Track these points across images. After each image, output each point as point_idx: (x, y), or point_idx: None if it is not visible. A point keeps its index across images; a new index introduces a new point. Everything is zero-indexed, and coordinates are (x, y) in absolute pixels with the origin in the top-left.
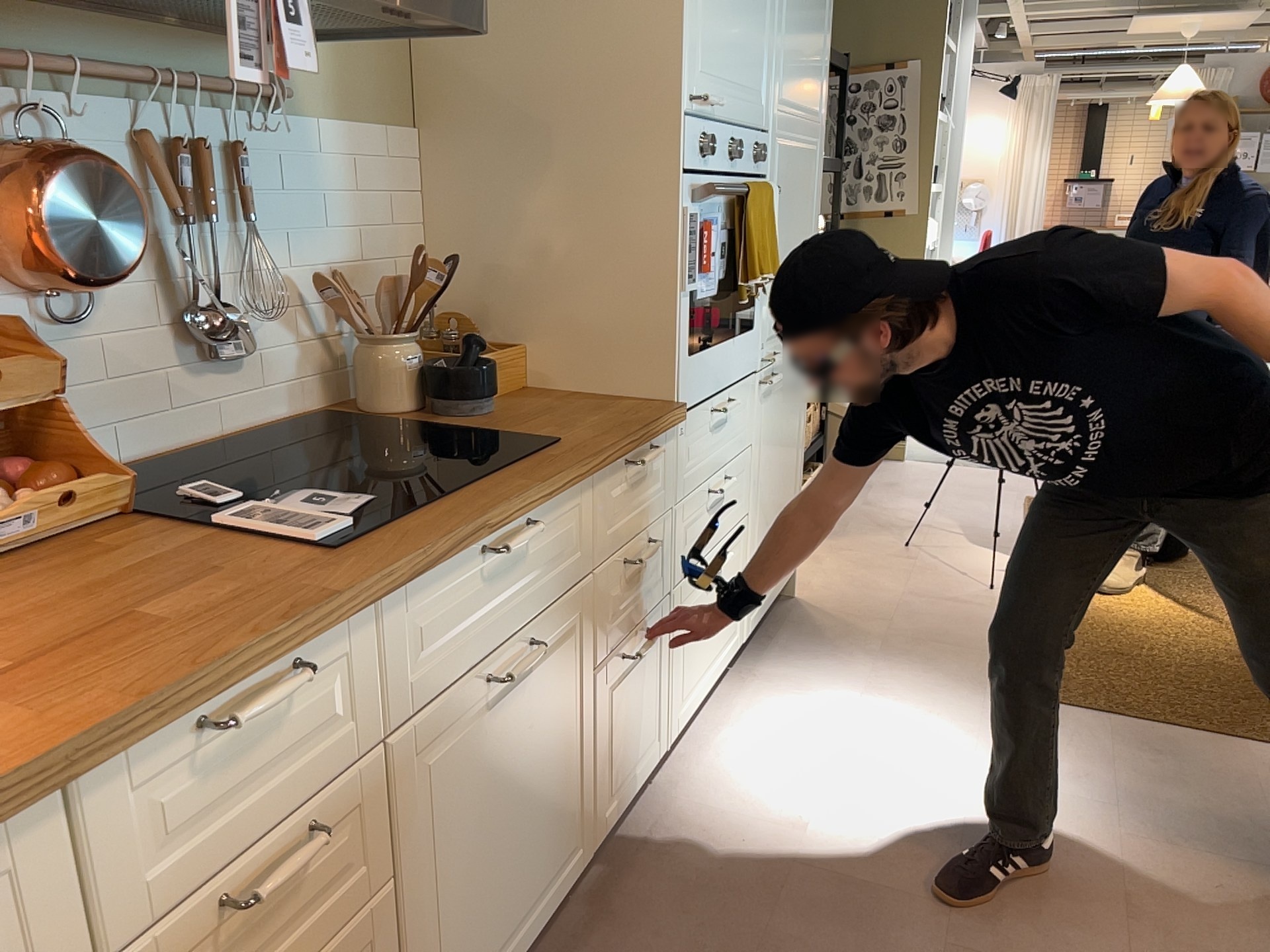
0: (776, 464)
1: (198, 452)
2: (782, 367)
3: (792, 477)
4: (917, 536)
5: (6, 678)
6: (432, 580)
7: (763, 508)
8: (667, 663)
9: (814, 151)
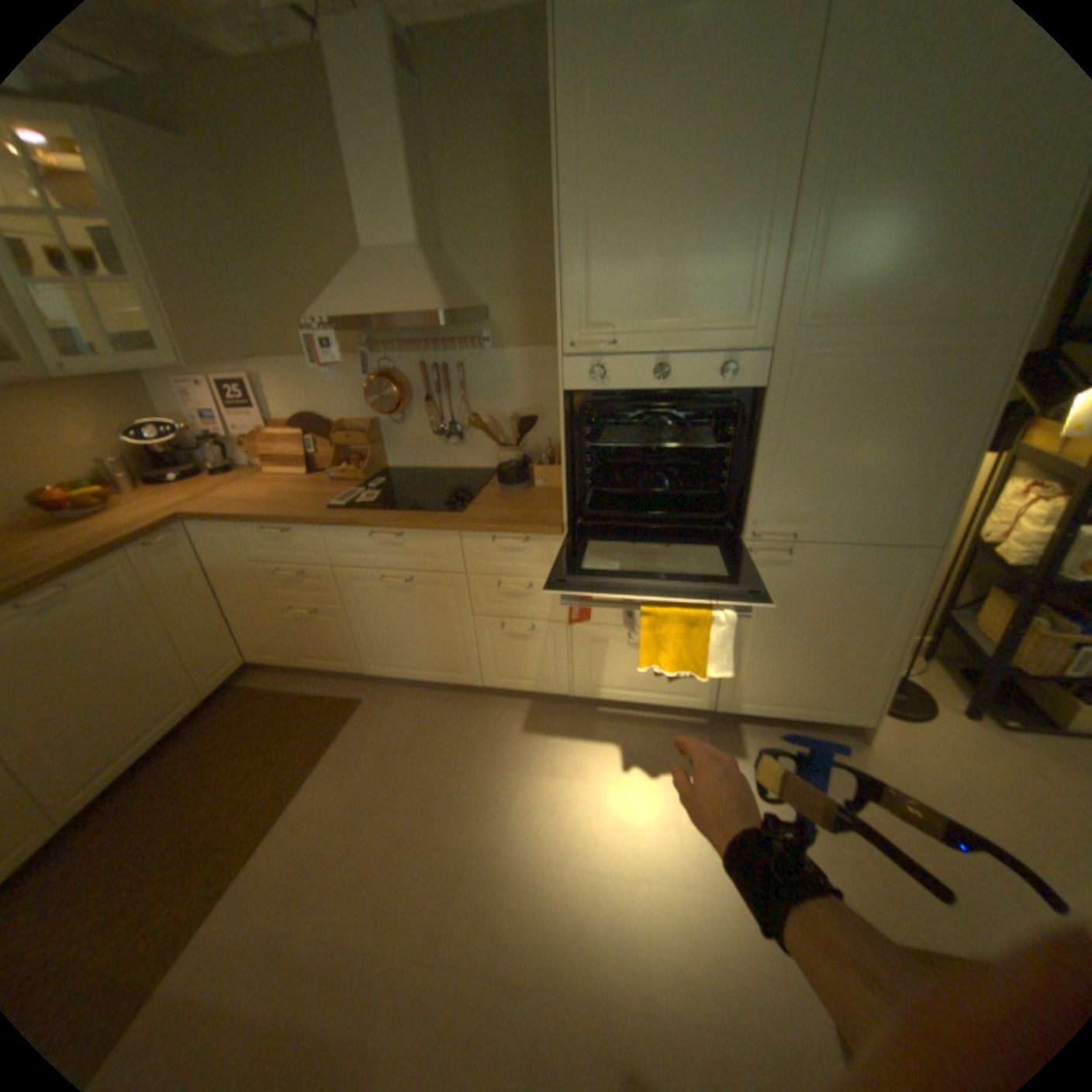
0: (801, 623)
1: (445, 470)
2: (818, 550)
3: (859, 650)
4: None
5: (260, 501)
6: (346, 531)
7: (760, 642)
8: (567, 655)
9: (968, 350)
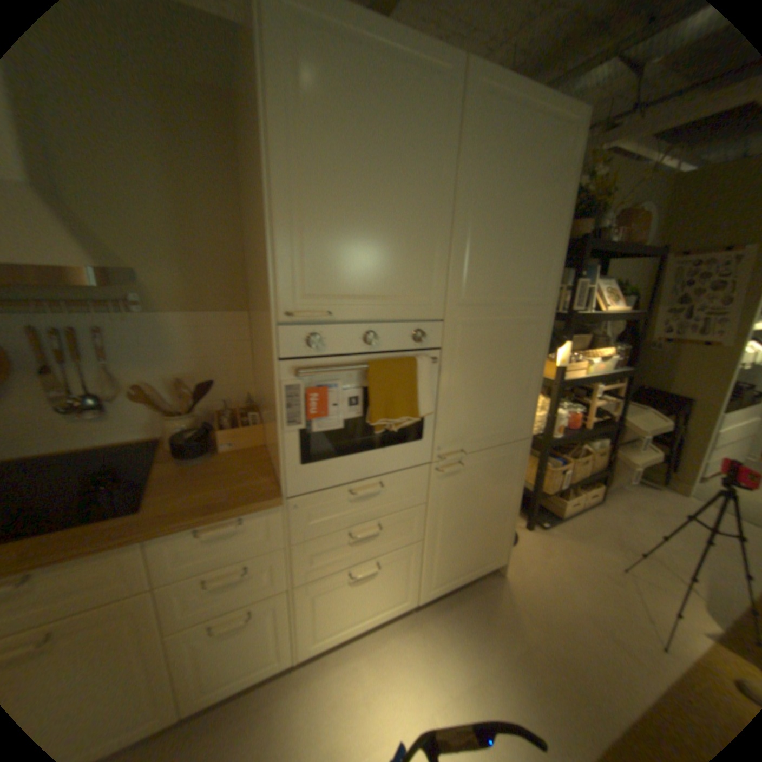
0: (468, 512)
1: (78, 454)
2: (475, 457)
3: (498, 517)
4: (643, 569)
5: None
6: None
7: (446, 537)
8: (291, 625)
9: (533, 322)
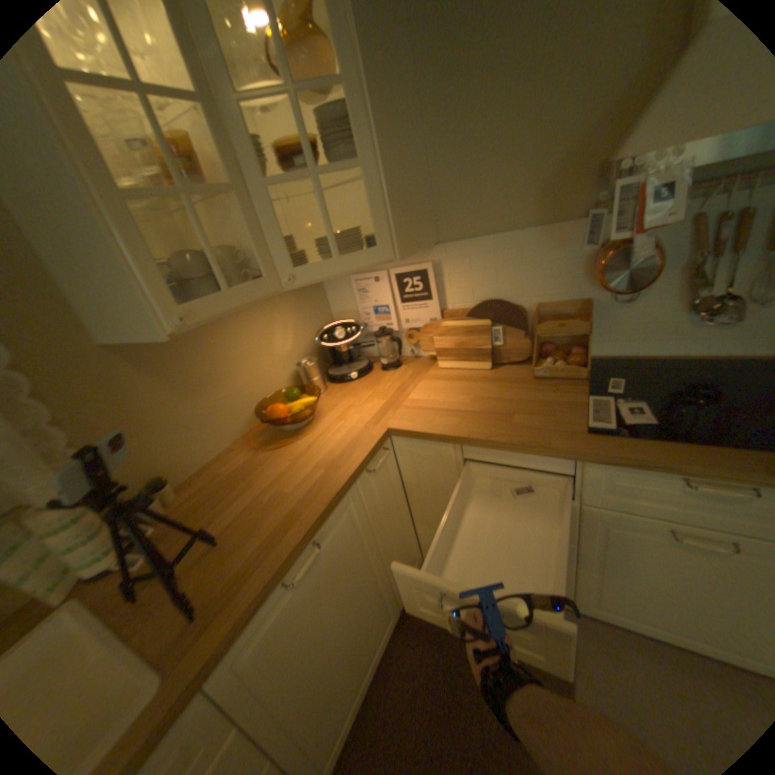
0: None
1: (684, 359)
2: None
3: None
4: None
5: (475, 413)
6: (634, 471)
7: None
8: None
9: None
